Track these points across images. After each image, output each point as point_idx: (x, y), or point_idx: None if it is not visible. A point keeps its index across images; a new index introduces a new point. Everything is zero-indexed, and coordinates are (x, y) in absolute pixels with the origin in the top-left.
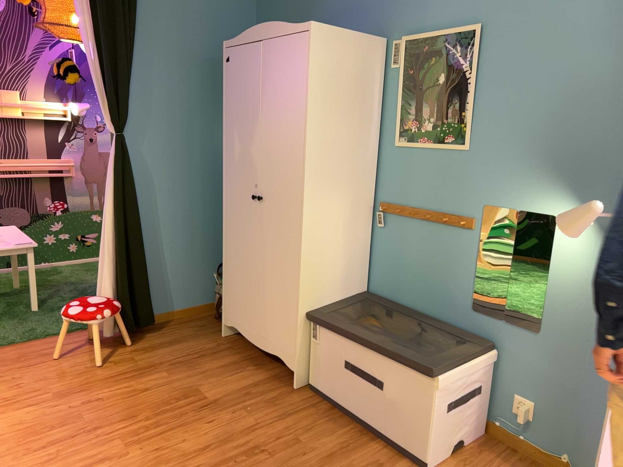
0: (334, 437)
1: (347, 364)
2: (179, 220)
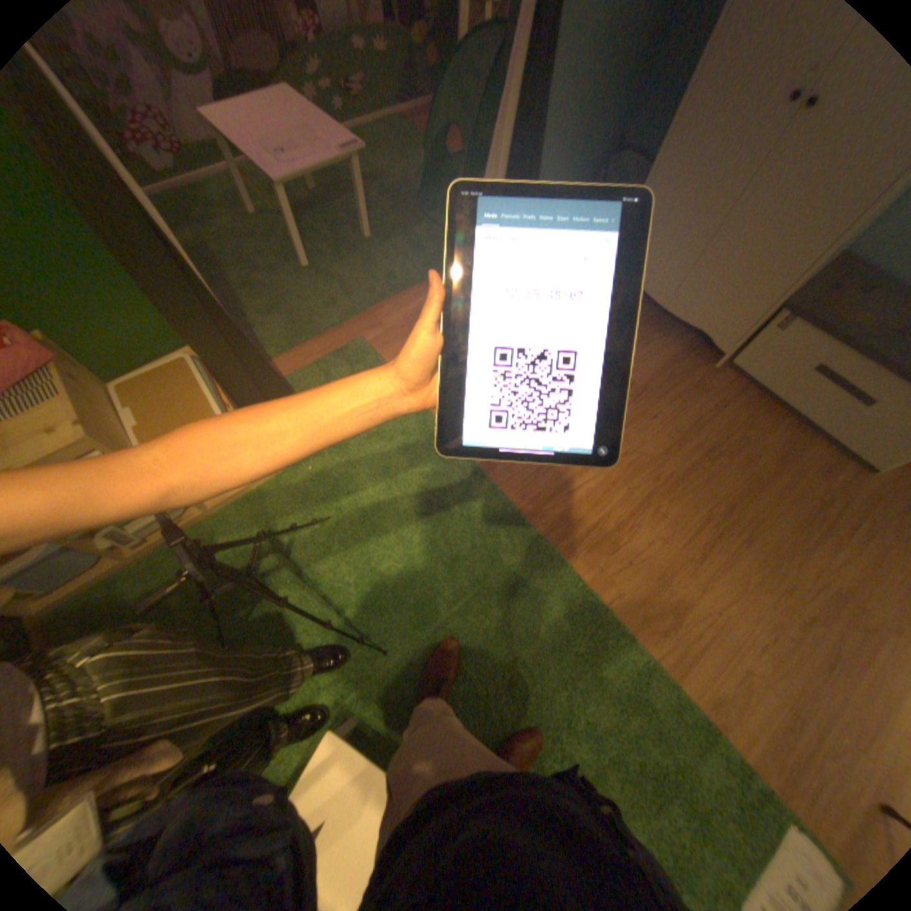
0: (777, 434)
1: (823, 368)
2: (573, 99)
